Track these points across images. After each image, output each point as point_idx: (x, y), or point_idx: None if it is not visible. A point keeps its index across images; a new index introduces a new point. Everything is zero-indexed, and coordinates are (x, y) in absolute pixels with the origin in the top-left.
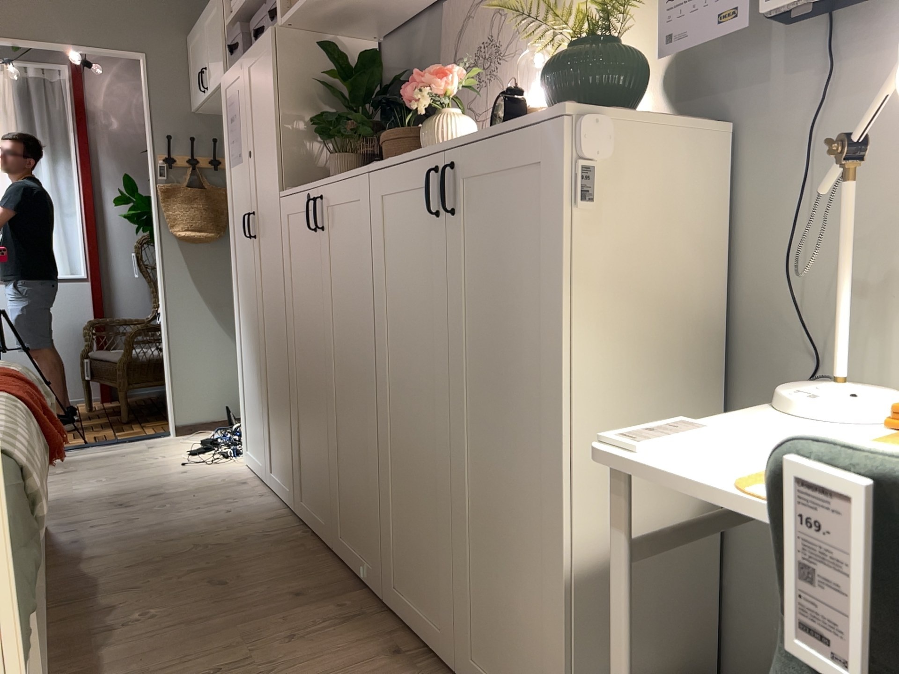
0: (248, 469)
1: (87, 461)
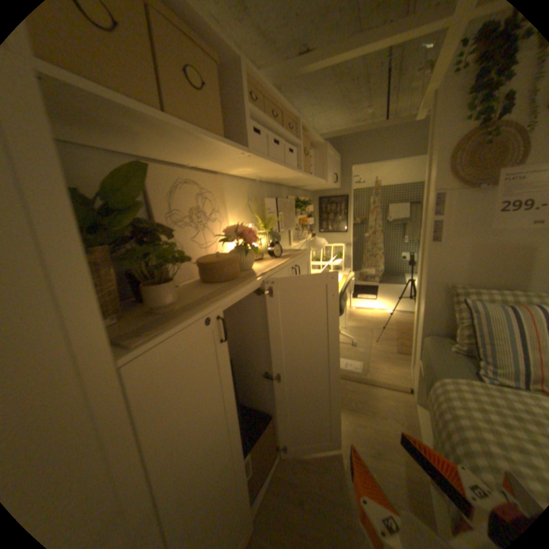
0: None
1: None
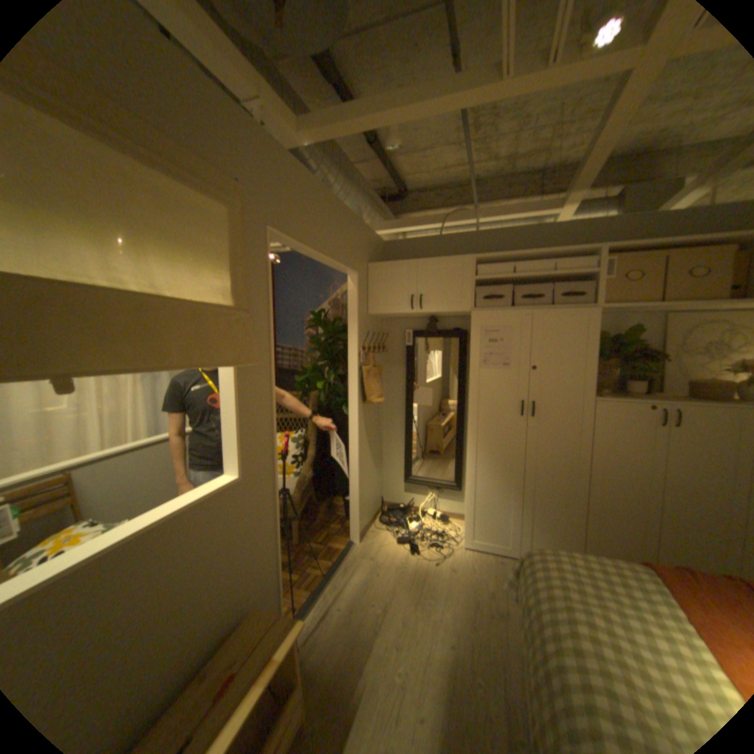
0: (477, 553)
1: (366, 593)
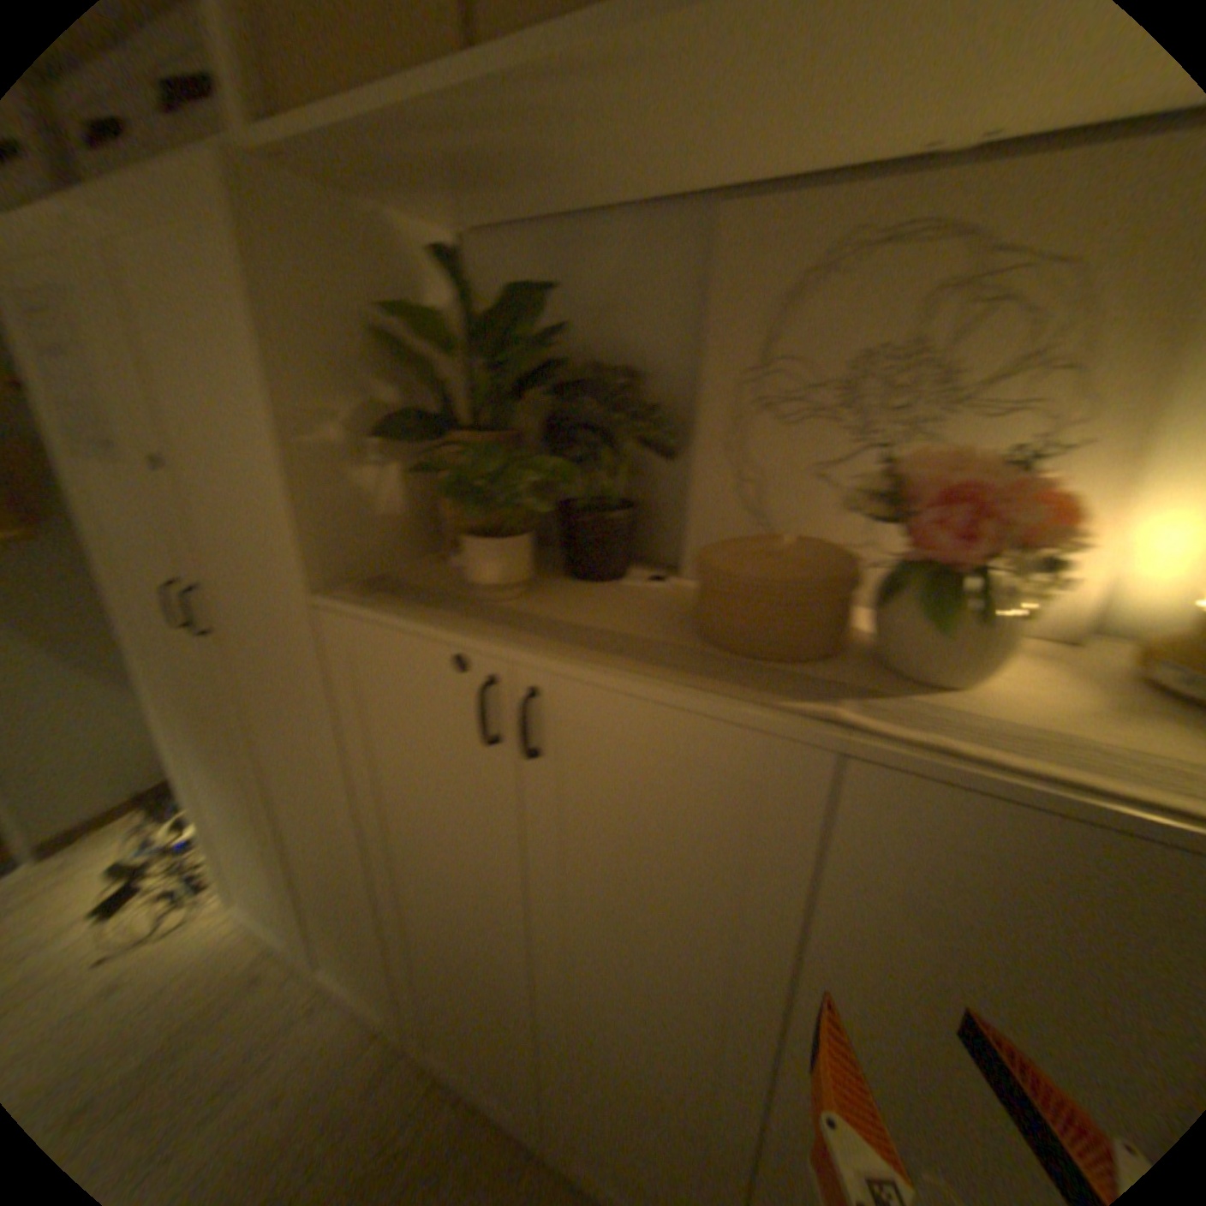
0: (237, 935)
1: None
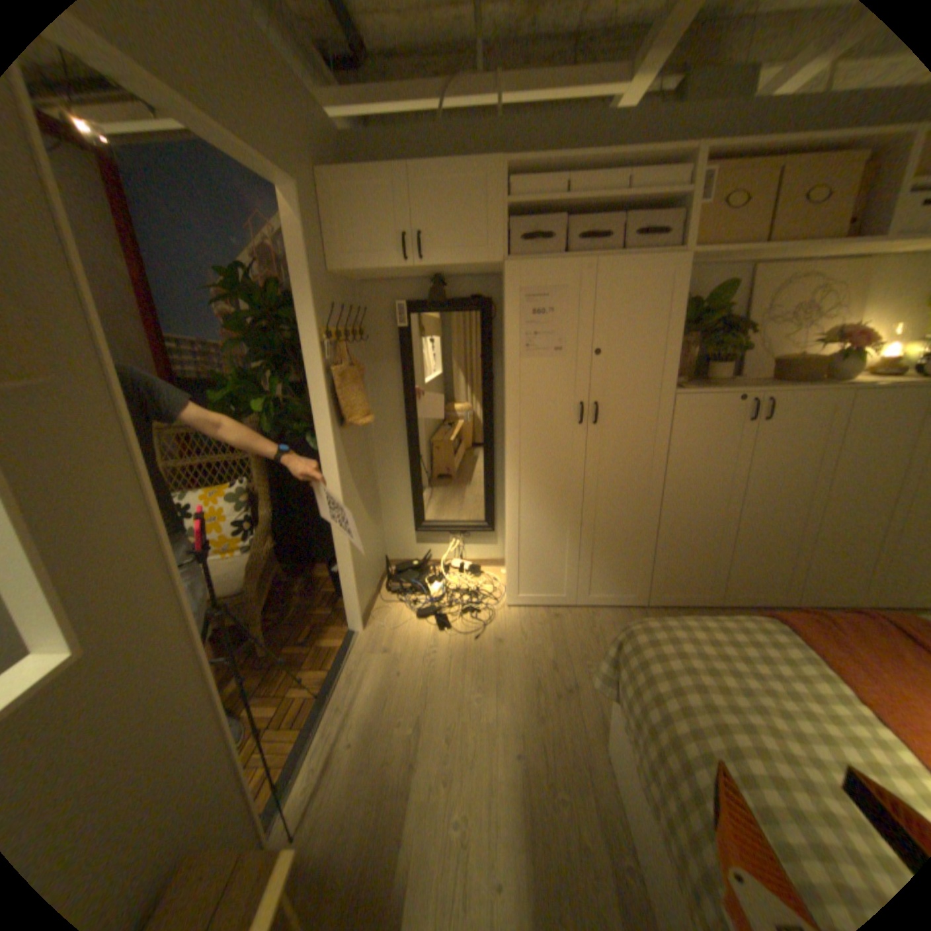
0: (523, 608)
1: (385, 705)
